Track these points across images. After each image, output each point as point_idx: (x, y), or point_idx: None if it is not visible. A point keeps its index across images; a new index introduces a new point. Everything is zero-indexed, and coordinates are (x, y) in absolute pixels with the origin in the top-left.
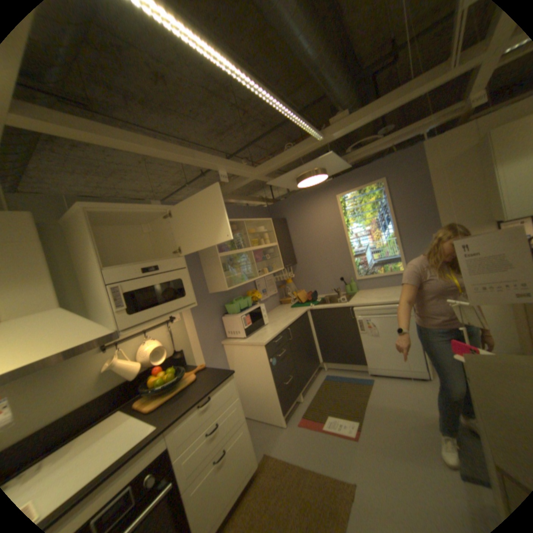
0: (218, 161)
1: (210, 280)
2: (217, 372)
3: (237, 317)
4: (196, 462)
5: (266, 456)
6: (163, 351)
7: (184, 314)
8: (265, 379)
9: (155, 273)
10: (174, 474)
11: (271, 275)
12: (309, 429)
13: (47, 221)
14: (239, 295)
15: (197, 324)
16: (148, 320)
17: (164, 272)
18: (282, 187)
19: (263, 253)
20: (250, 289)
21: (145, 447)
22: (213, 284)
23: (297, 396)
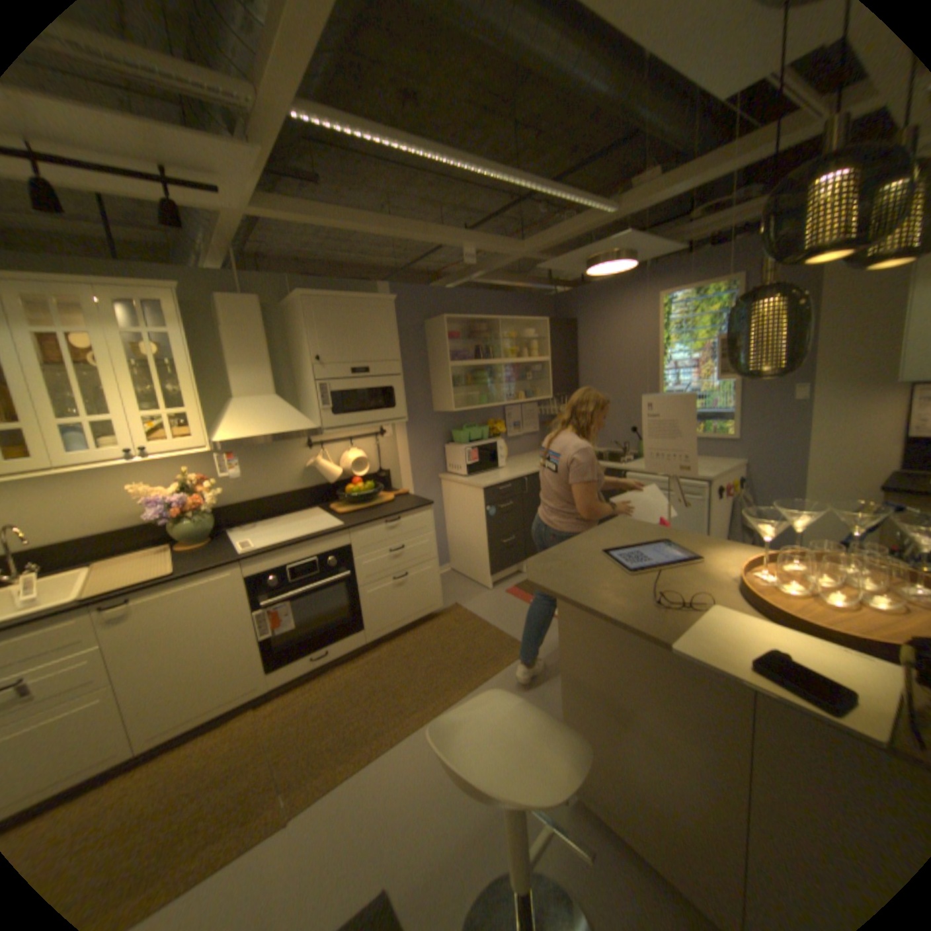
0: (463, 235)
1: (437, 395)
2: (417, 499)
3: (462, 448)
4: (378, 569)
5: (458, 605)
6: (368, 464)
7: (399, 430)
8: (479, 529)
9: (366, 376)
10: (356, 569)
11: (534, 405)
12: (517, 598)
13: (271, 304)
14: (476, 422)
15: (413, 446)
16: (353, 425)
17: (376, 376)
18: (567, 271)
19: (526, 370)
20: (495, 418)
21: (333, 533)
22: (440, 401)
23: (519, 563)
